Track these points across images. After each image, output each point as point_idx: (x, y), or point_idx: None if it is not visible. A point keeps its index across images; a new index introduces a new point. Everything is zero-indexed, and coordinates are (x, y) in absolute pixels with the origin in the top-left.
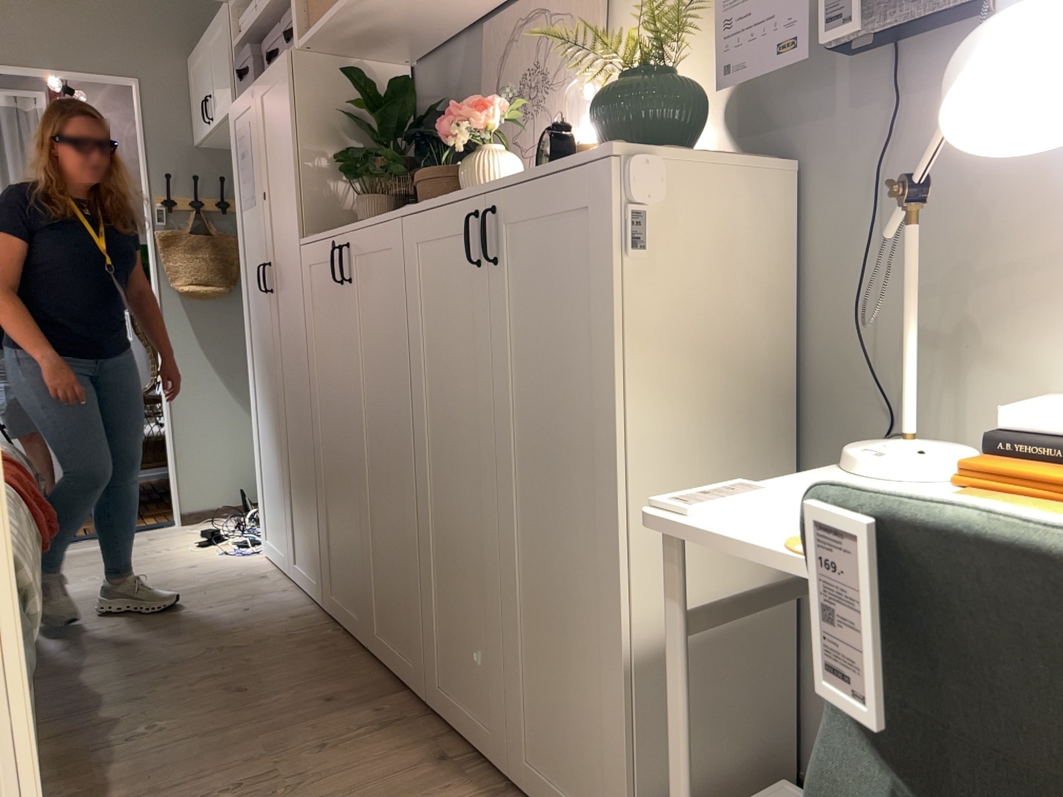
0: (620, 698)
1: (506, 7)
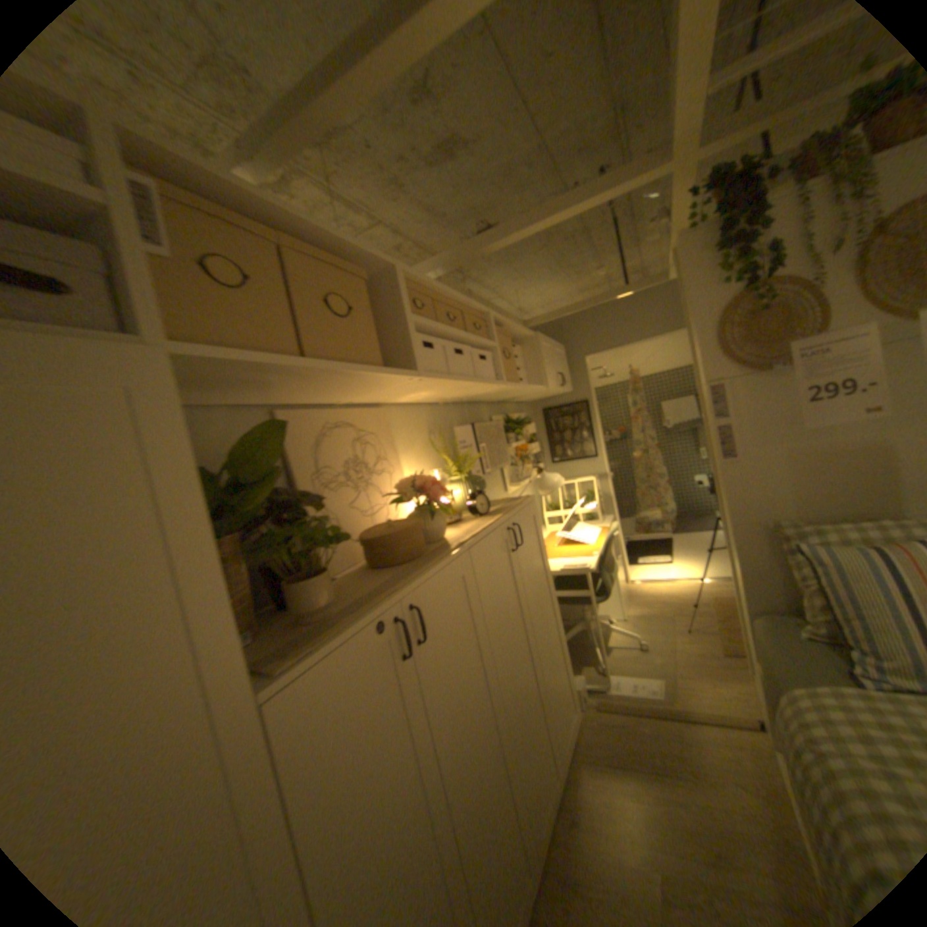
0: (567, 657)
1: (303, 406)
